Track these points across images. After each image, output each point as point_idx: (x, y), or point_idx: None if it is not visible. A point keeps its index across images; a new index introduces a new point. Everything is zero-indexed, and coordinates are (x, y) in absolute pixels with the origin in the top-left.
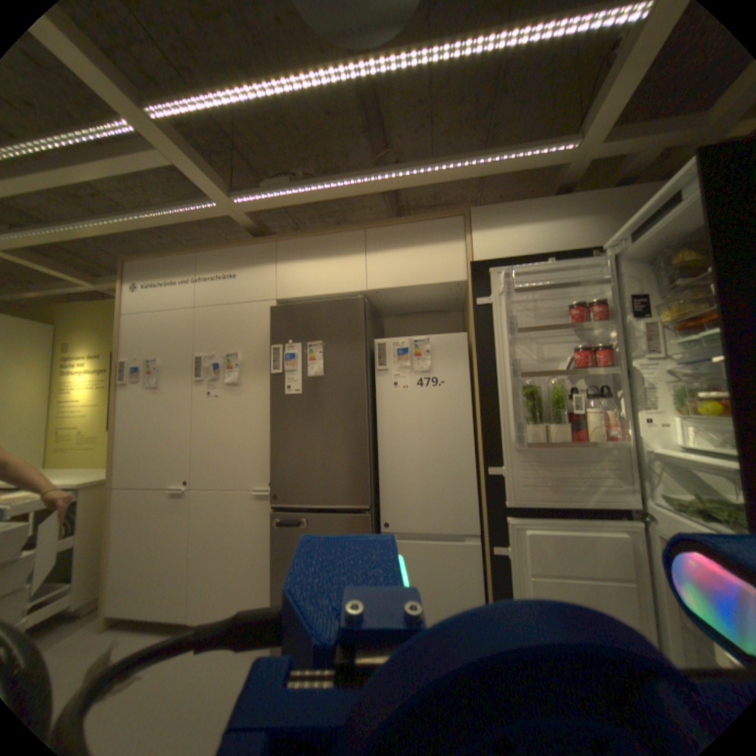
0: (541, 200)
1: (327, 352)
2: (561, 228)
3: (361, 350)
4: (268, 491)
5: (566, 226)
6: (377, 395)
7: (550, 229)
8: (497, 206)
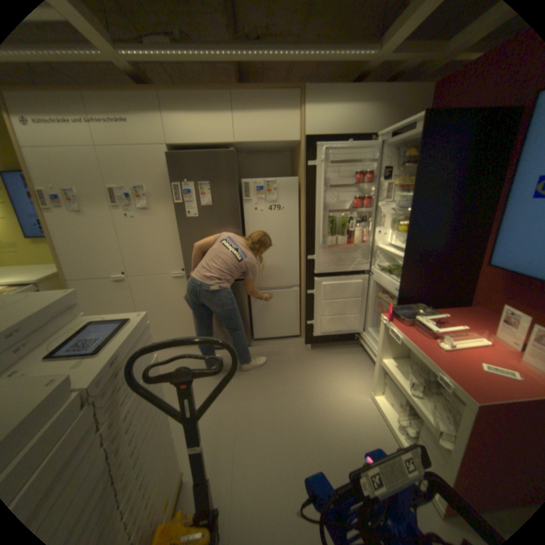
0: (350, 86)
1: (213, 189)
2: (359, 110)
3: (235, 189)
4: (182, 274)
5: (362, 109)
6: (244, 215)
7: (353, 110)
8: (324, 86)
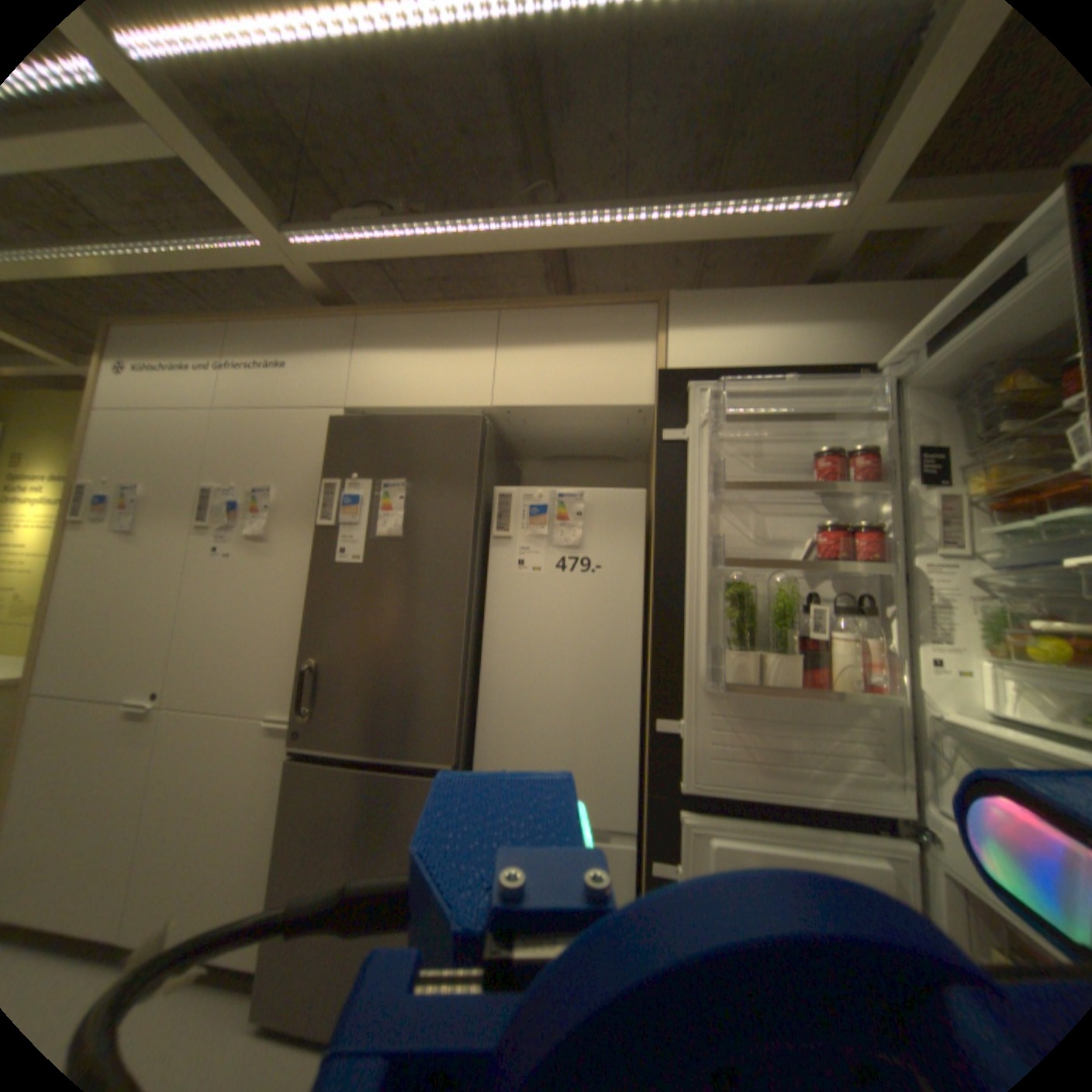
0: (783, 291)
1: (413, 499)
2: (812, 337)
3: (469, 501)
4: (289, 724)
5: (821, 334)
6: (491, 579)
7: (795, 337)
8: (713, 293)
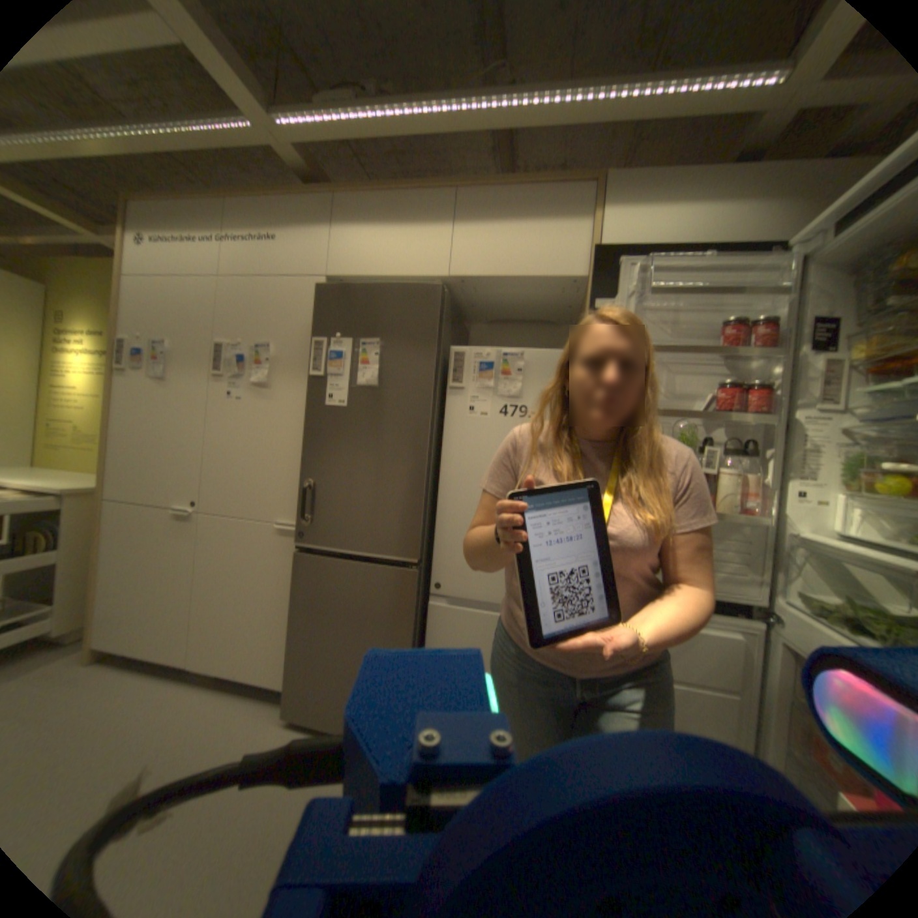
0: (712, 169)
1: (385, 355)
2: (733, 214)
3: (430, 357)
4: (294, 526)
5: (741, 211)
6: (446, 421)
7: (717, 214)
8: (648, 172)
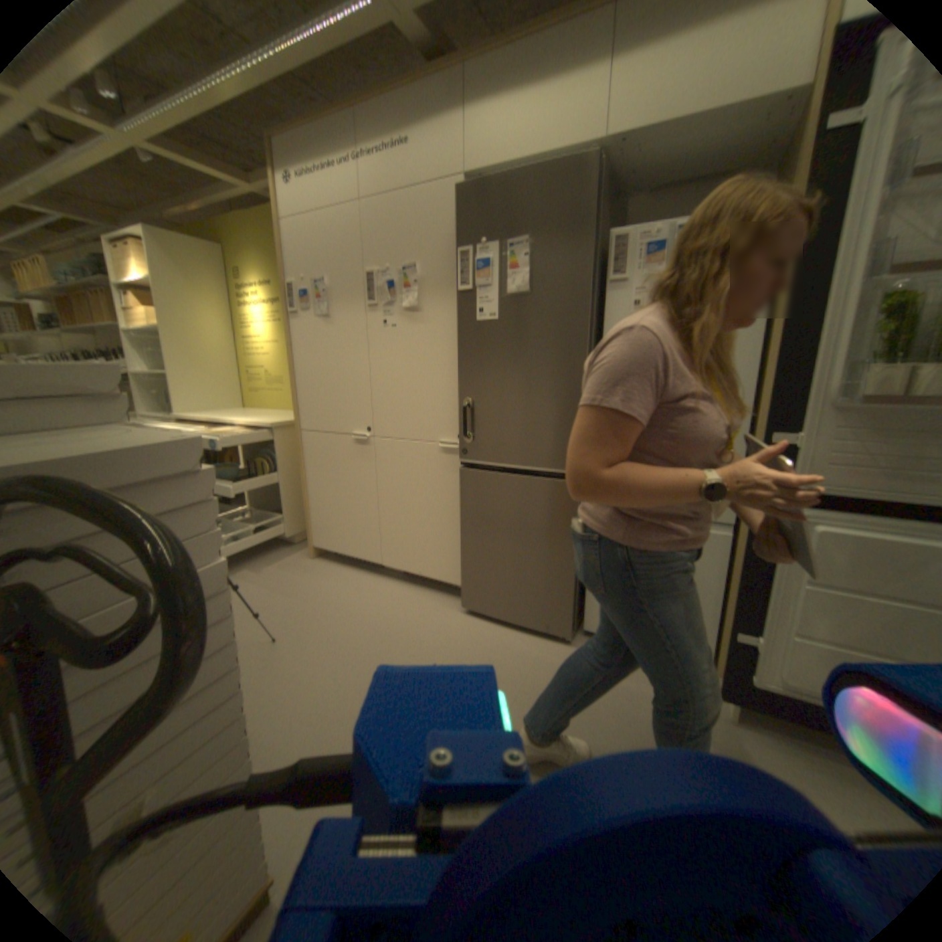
0: None
1: (535, 253)
2: None
3: (588, 247)
4: (456, 444)
5: None
6: (606, 321)
7: None
8: None
